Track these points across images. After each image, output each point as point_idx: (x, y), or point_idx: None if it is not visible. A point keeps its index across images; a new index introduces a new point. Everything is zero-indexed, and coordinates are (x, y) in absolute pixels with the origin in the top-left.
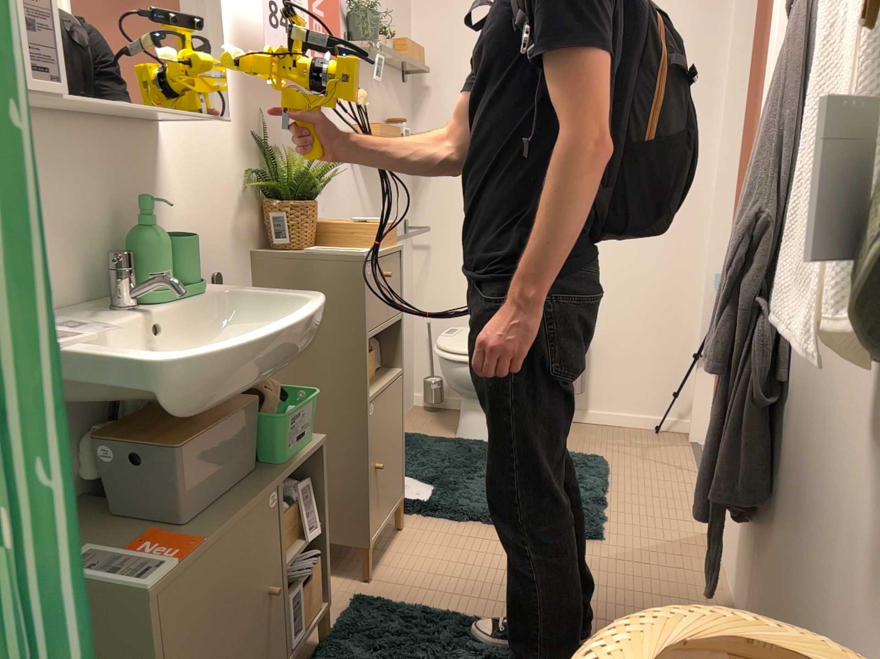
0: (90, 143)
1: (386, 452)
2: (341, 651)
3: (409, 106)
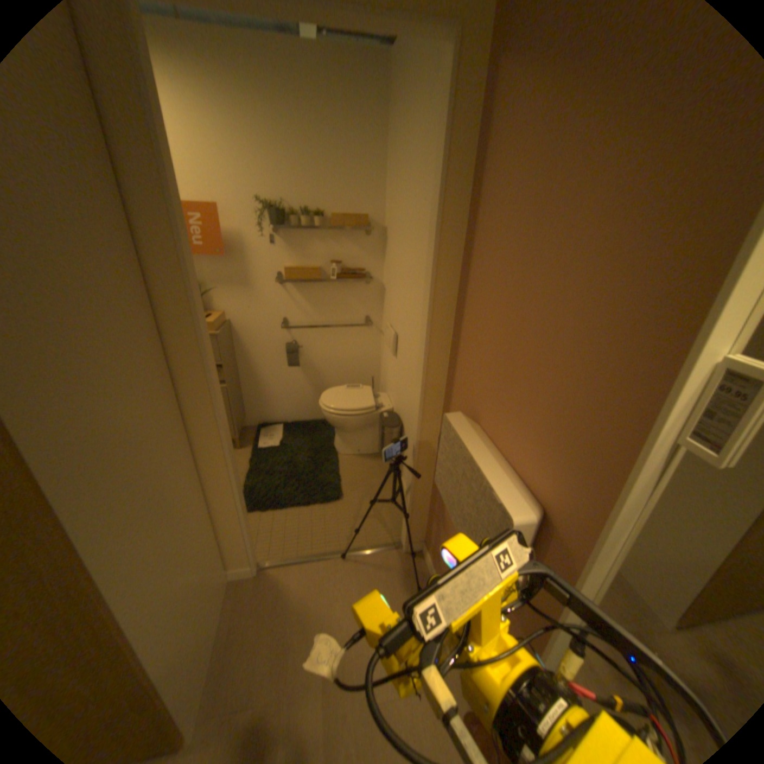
0: None
1: None
2: None
3: (379, 248)
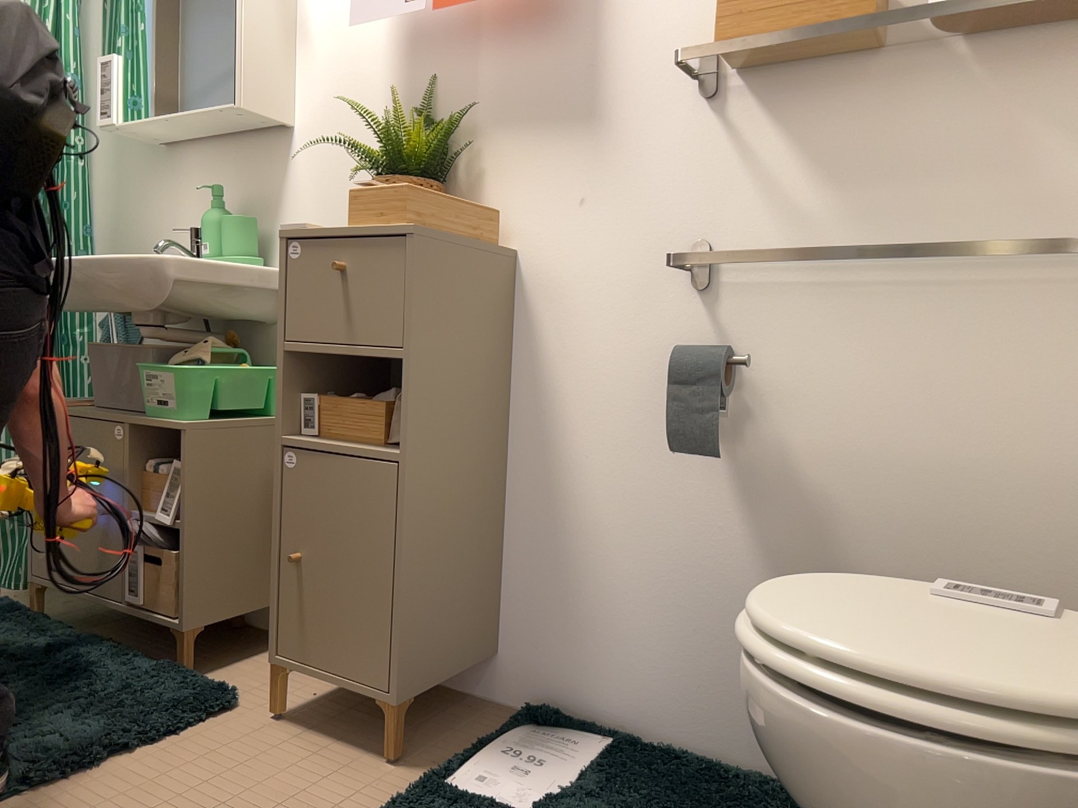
0: (241, 158)
1: (333, 554)
2: (154, 661)
3: None
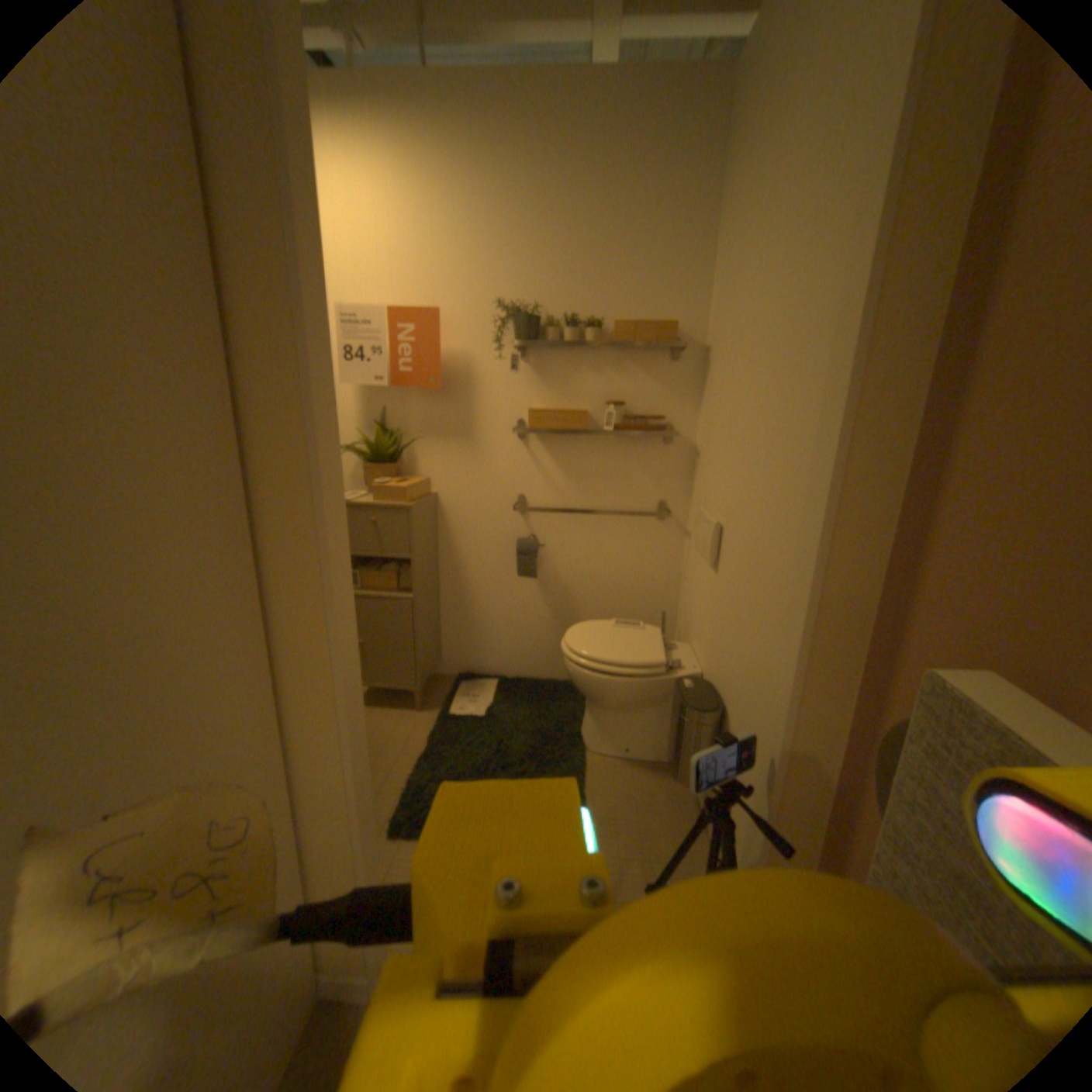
0: None
1: (380, 639)
2: None
3: (694, 377)
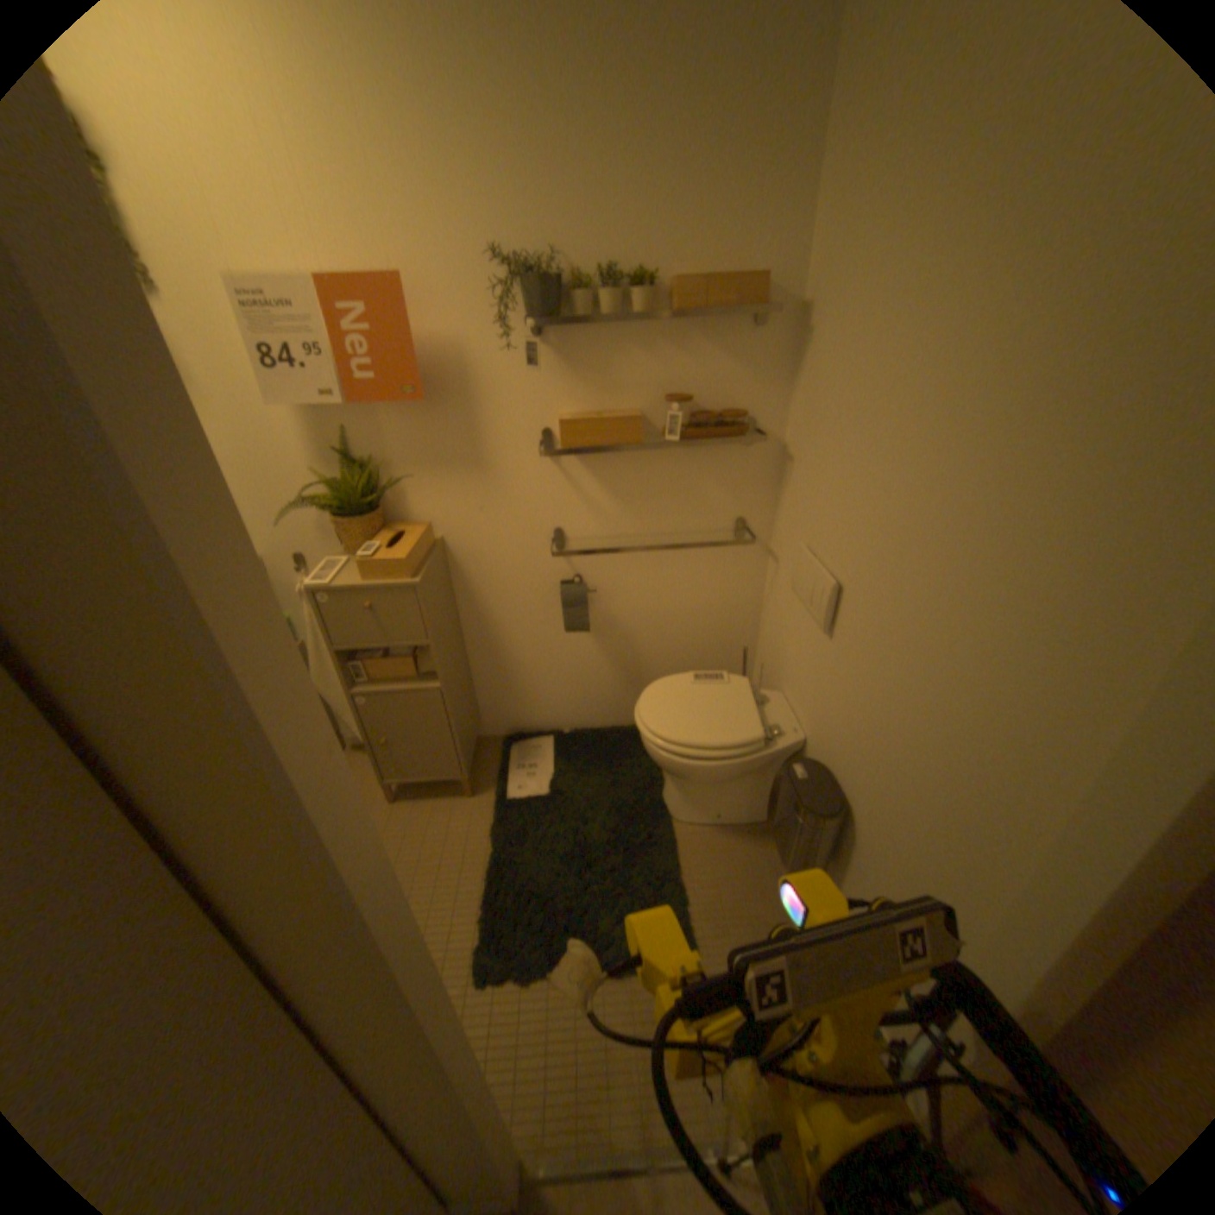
0: None
1: (407, 736)
2: None
3: (782, 356)
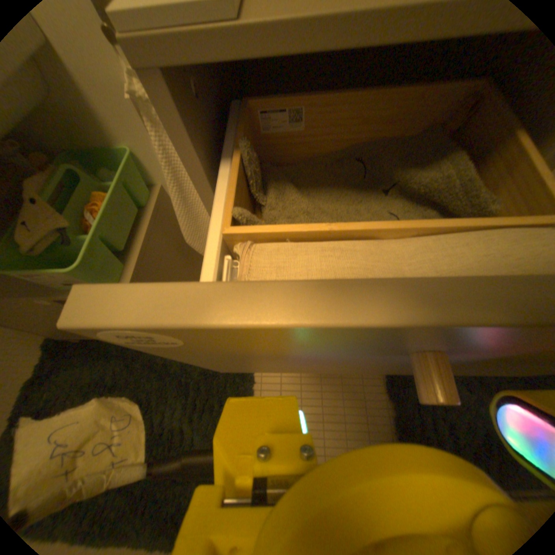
0: None
1: None
2: None
3: None
